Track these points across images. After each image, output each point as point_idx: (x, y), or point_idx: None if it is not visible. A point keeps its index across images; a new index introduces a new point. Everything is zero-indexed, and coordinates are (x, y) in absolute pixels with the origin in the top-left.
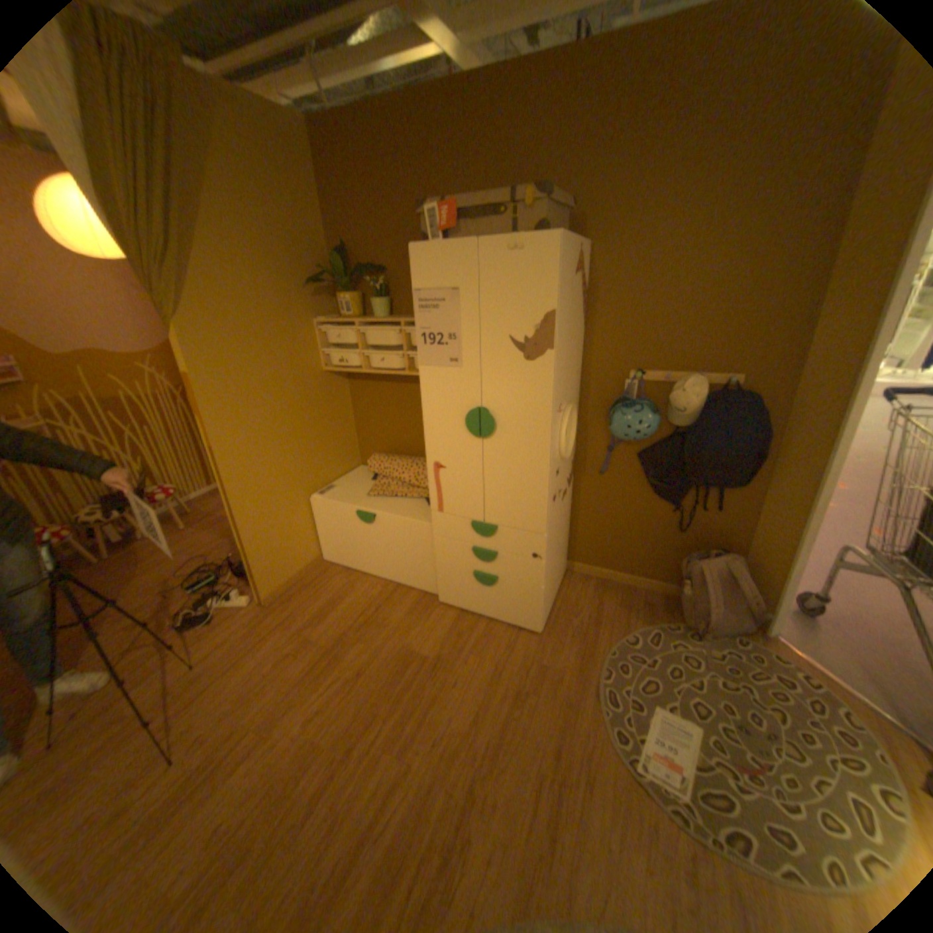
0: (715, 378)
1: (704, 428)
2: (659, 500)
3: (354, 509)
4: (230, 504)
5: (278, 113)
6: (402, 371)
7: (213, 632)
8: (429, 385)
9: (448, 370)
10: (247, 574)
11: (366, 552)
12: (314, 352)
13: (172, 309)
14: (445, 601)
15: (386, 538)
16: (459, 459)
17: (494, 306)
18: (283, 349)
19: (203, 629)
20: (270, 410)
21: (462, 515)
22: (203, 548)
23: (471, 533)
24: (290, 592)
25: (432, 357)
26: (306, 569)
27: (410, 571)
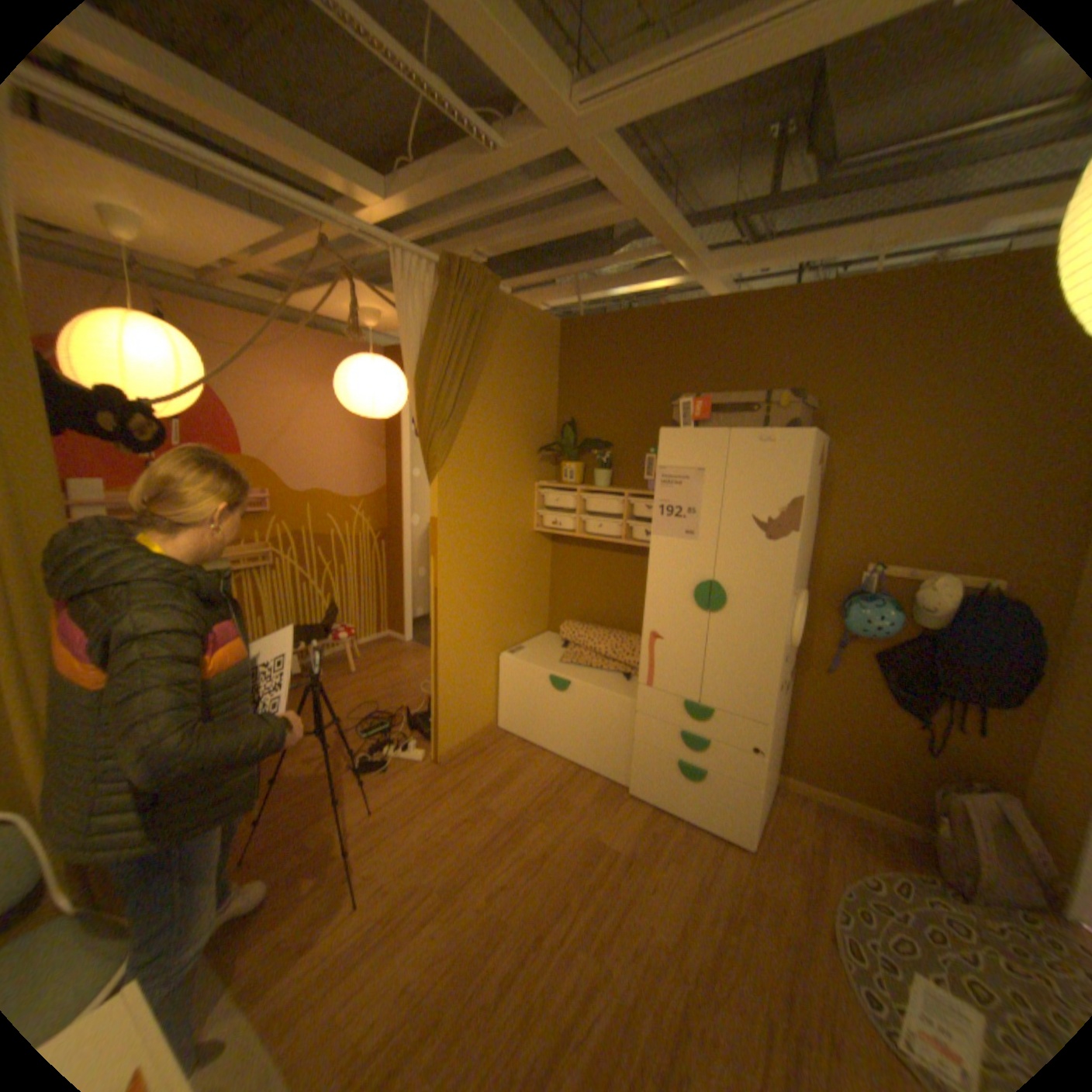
0: (970, 581)
1: (961, 633)
2: (903, 714)
3: (546, 673)
4: (437, 647)
5: (543, 318)
6: (617, 539)
7: (388, 782)
8: (655, 554)
9: (682, 541)
10: (432, 724)
11: (549, 724)
12: (529, 512)
13: (441, 464)
14: (637, 795)
15: (577, 710)
16: (680, 631)
17: (739, 487)
18: (508, 506)
19: (379, 777)
20: (486, 561)
21: (674, 693)
22: (373, 694)
23: (681, 715)
24: (464, 755)
25: (667, 528)
26: (481, 734)
27: (598, 753)
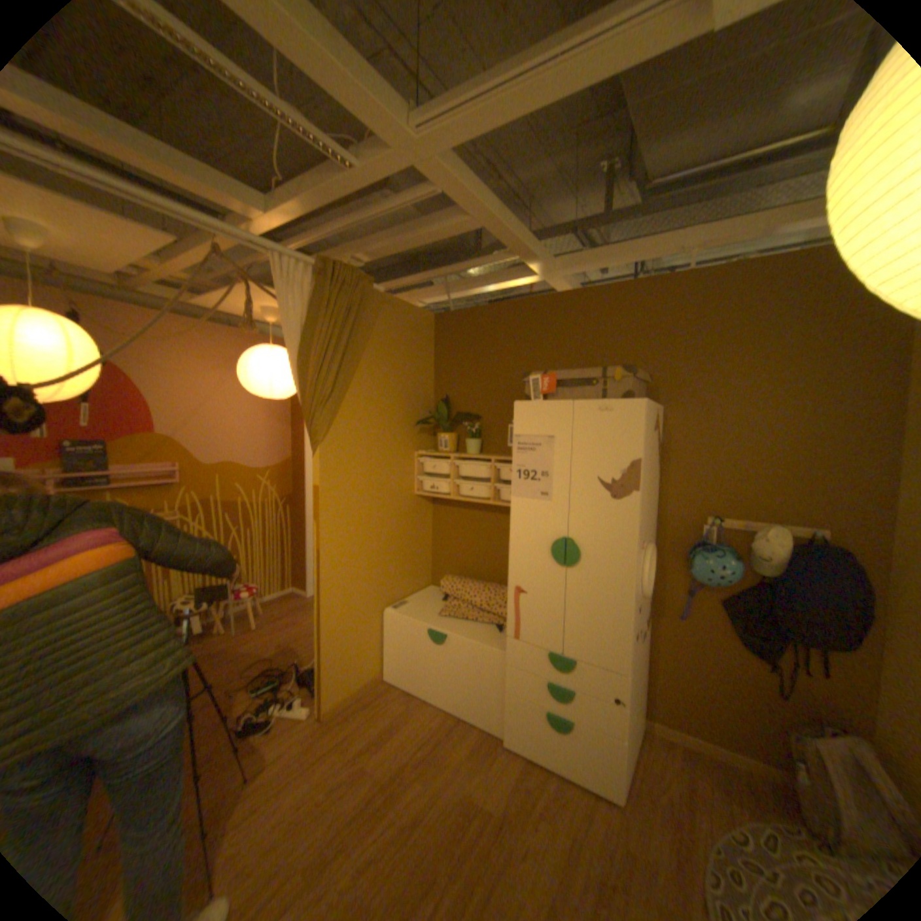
0: (799, 531)
1: (795, 580)
2: (752, 658)
3: (426, 627)
4: (320, 606)
5: (418, 313)
6: (487, 500)
7: (270, 744)
8: (517, 514)
9: (538, 502)
10: (316, 682)
11: (430, 677)
12: (411, 478)
13: (322, 437)
14: (511, 747)
15: (454, 663)
16: (542, 585)
17: (585, 452)
18: (389, 473)
19: (262, 739)
20: (369, 524)
21: (540, 645)
22: (270, 651)
23: (547, 667)
24: (348, 711)
25: (525, 490)
26: (366, 688)
27: (474, 705)
